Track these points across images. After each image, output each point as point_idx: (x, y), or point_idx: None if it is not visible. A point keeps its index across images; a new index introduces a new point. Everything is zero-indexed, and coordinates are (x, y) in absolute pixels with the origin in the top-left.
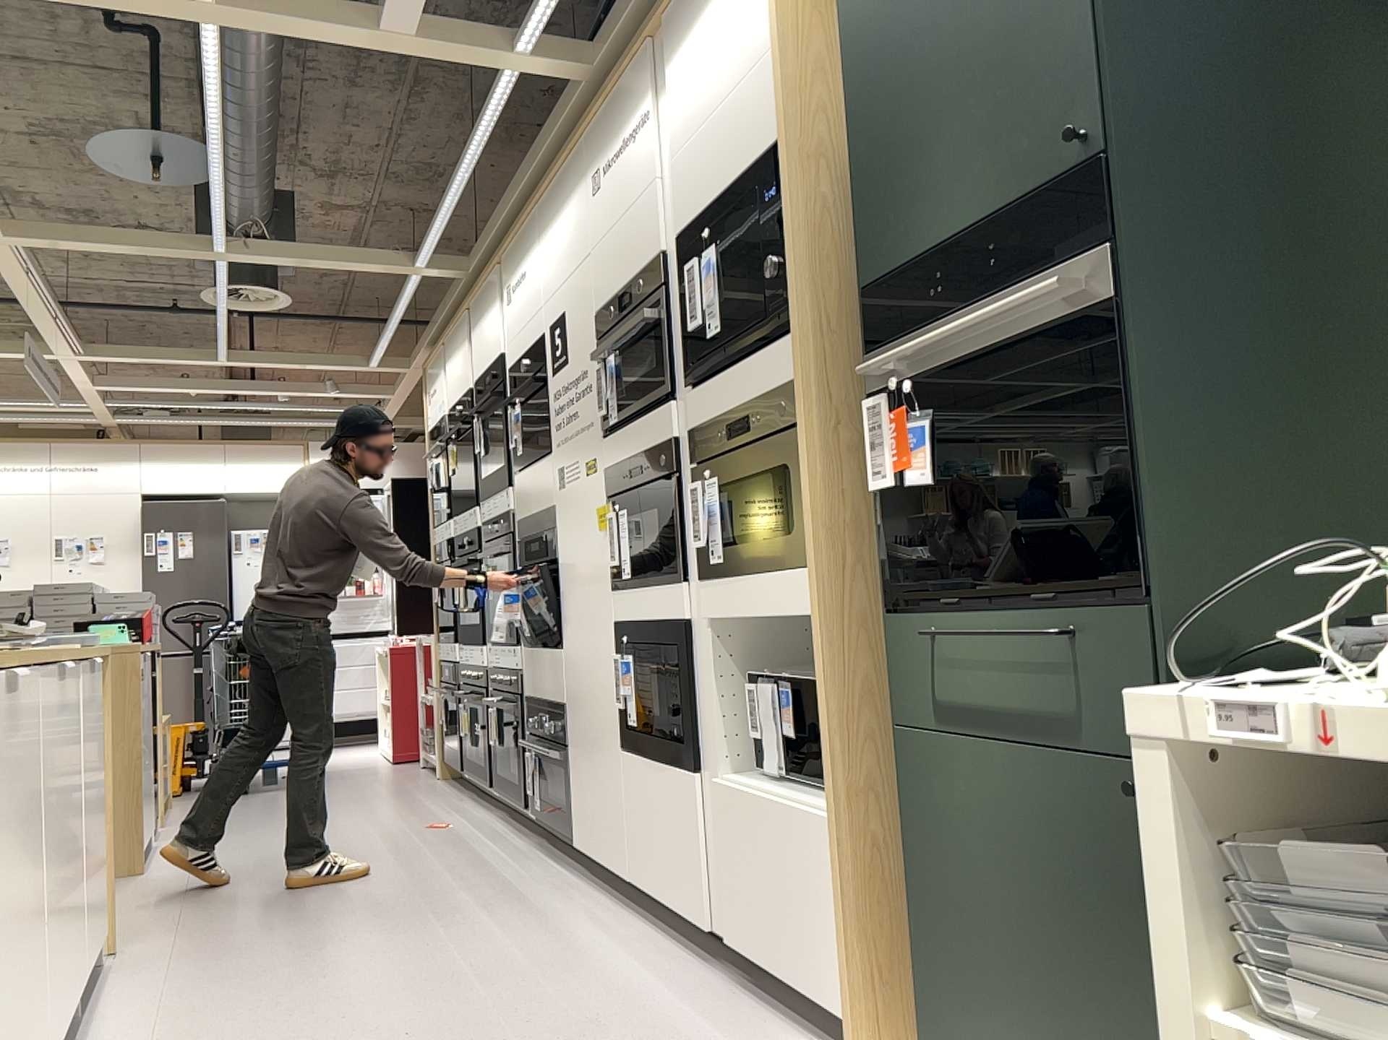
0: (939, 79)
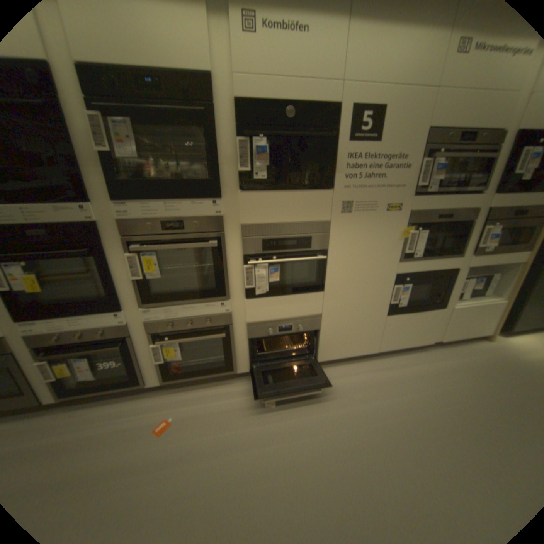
0: None
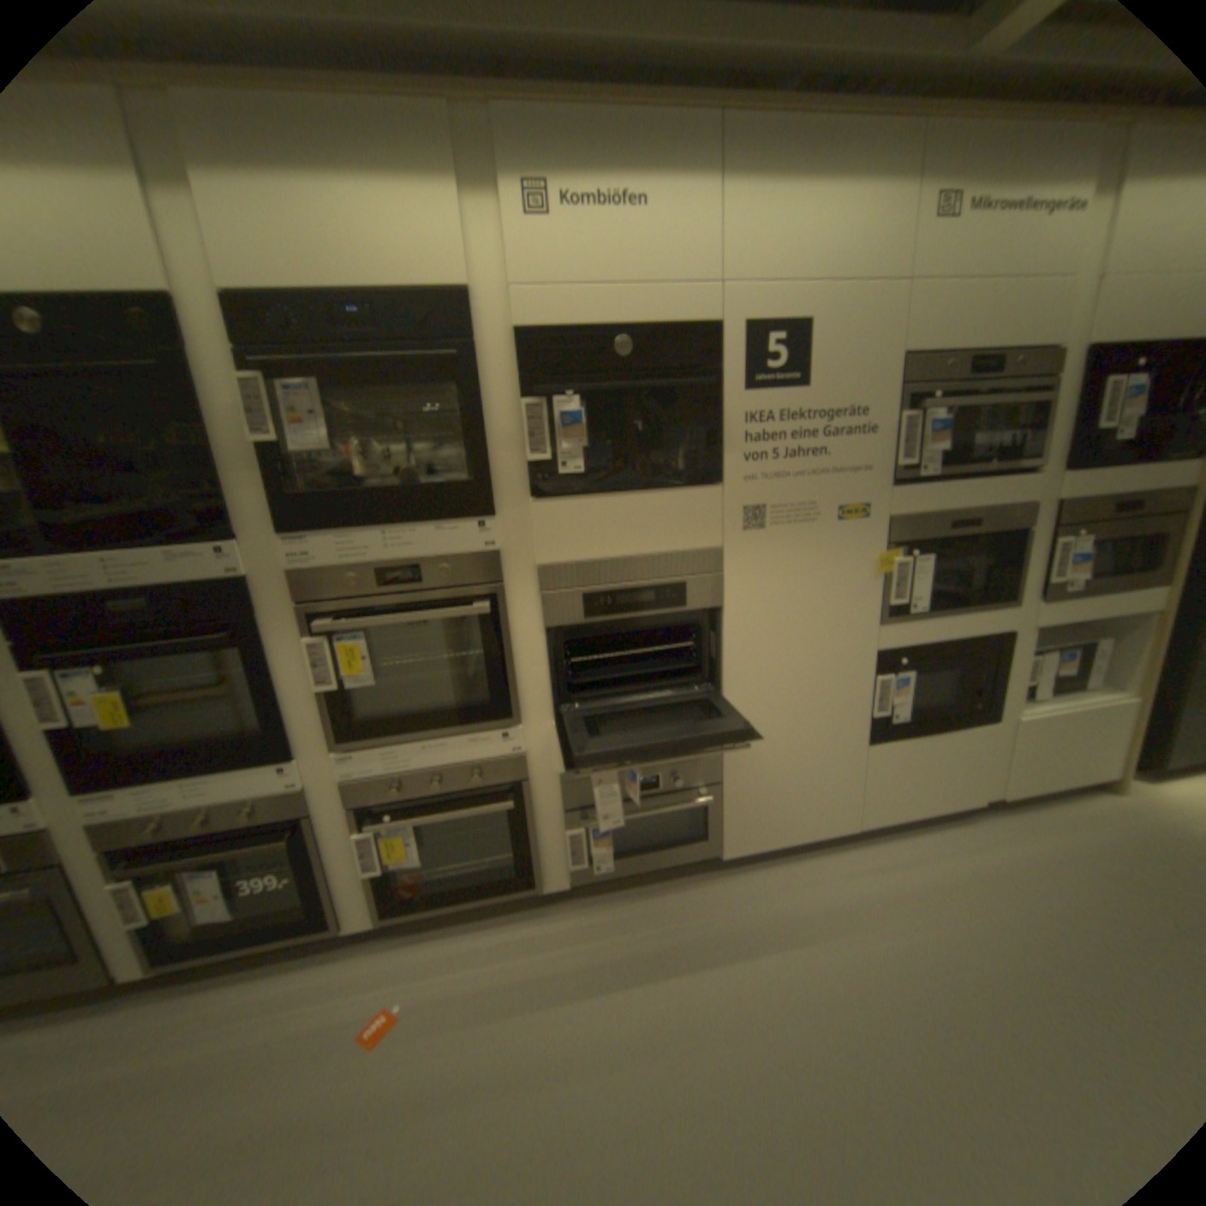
0: None
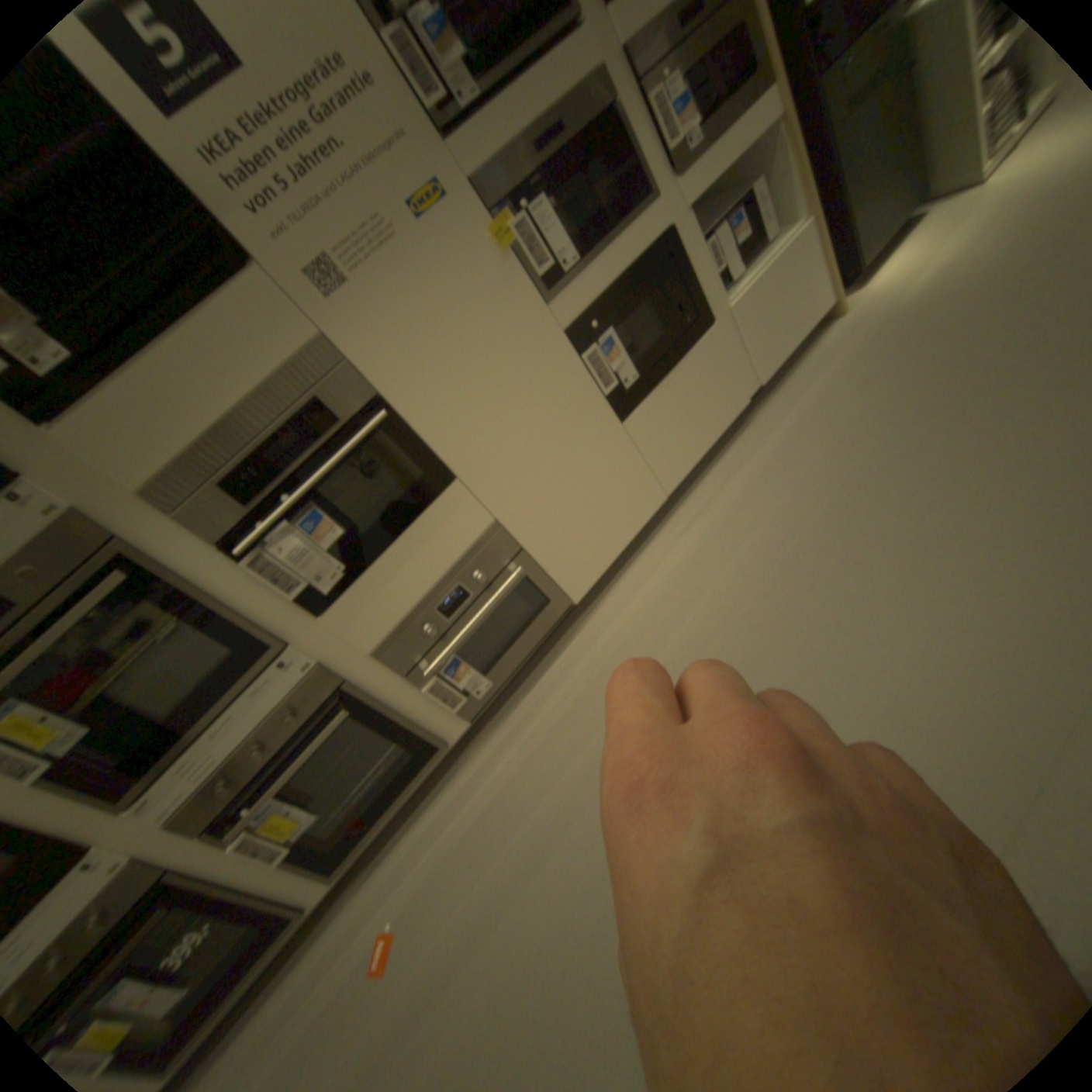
0: None
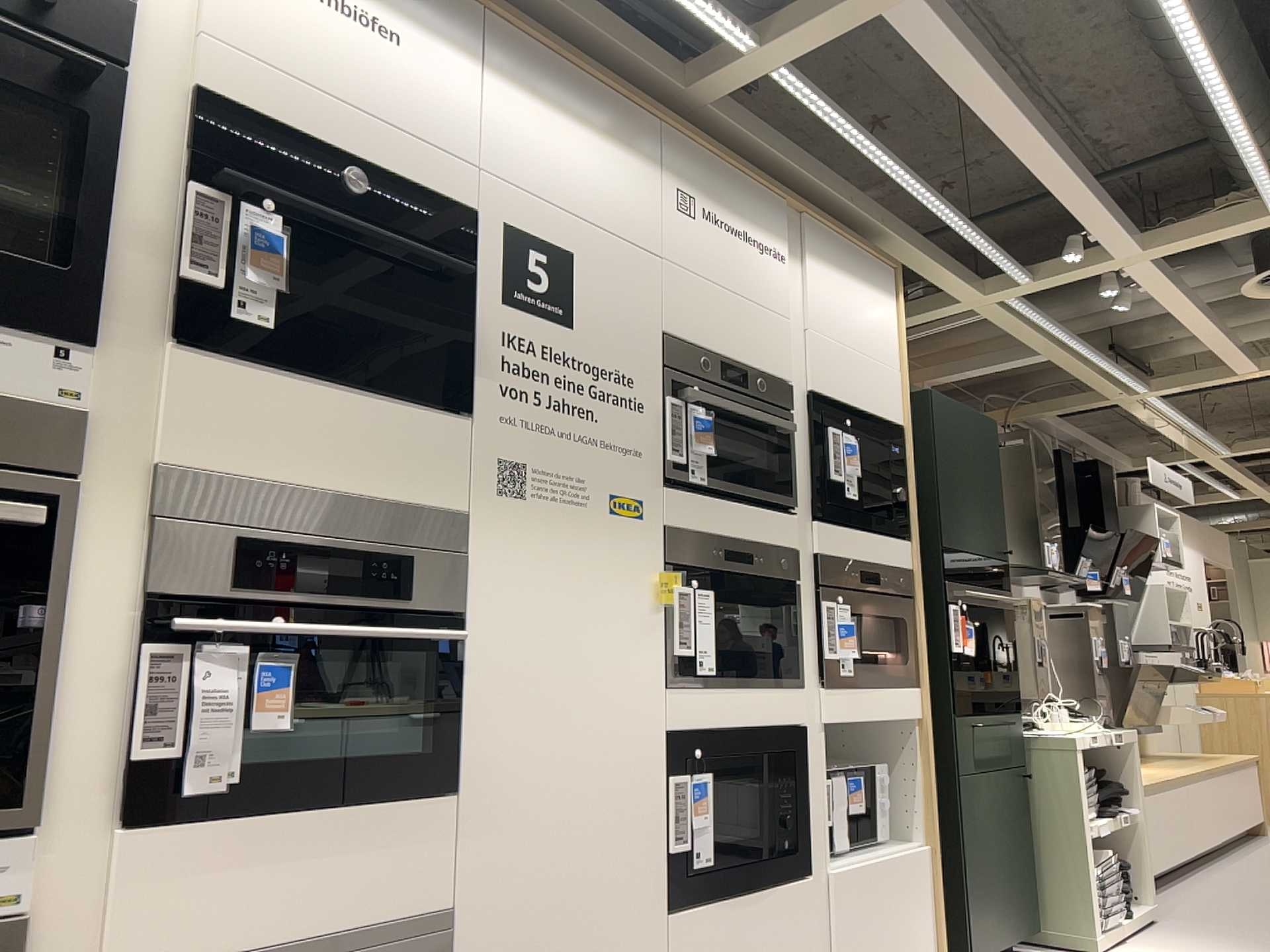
0: (965, 484)
